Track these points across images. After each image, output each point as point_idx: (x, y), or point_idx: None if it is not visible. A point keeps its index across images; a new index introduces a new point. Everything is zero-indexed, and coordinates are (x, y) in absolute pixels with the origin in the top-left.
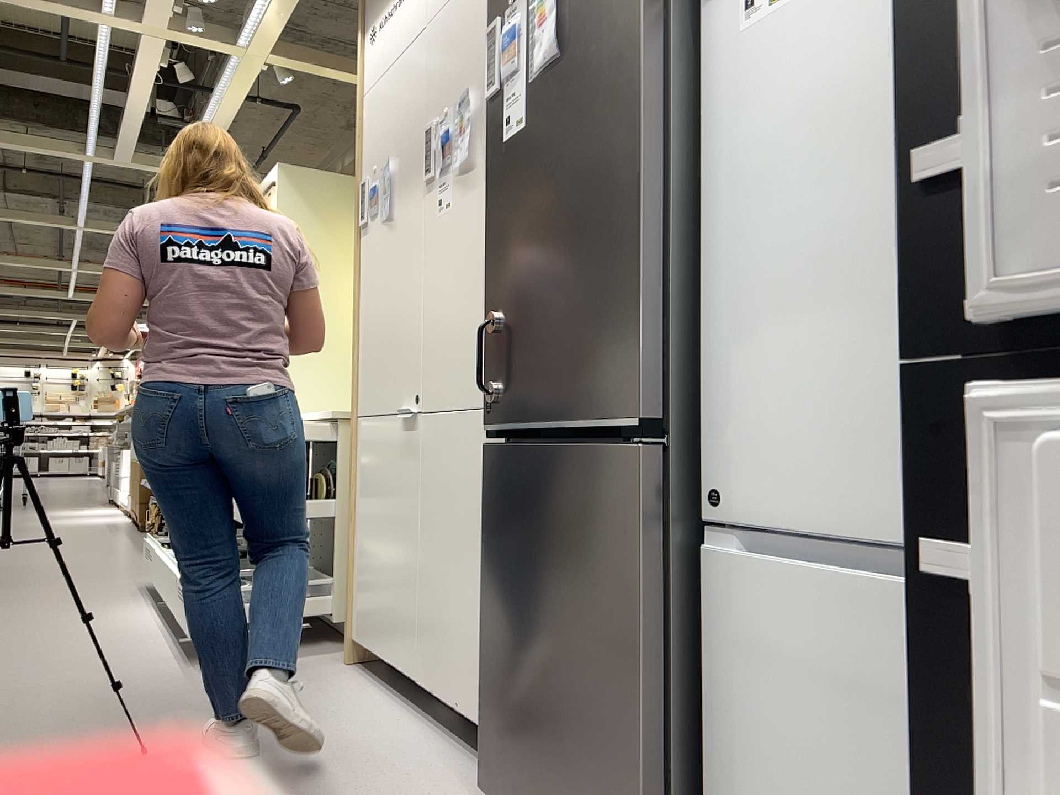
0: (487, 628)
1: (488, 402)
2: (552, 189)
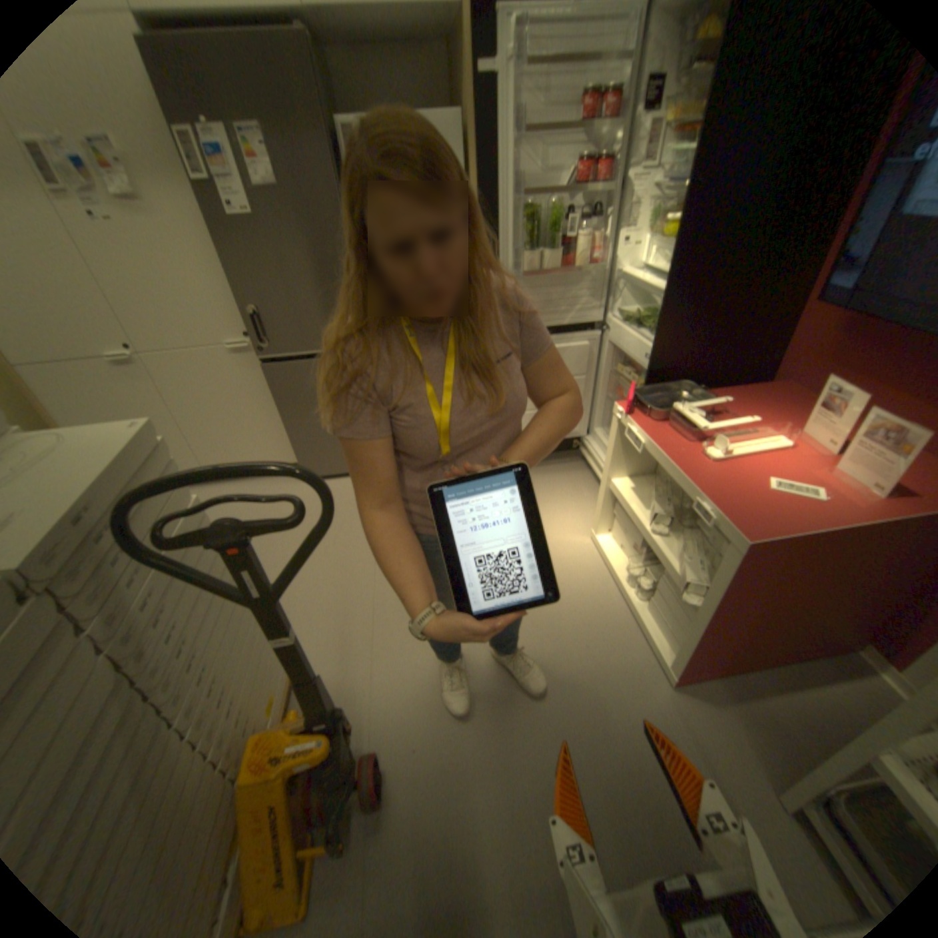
0: (291, 429)
1: (260, 346)
2: (290, 254)
